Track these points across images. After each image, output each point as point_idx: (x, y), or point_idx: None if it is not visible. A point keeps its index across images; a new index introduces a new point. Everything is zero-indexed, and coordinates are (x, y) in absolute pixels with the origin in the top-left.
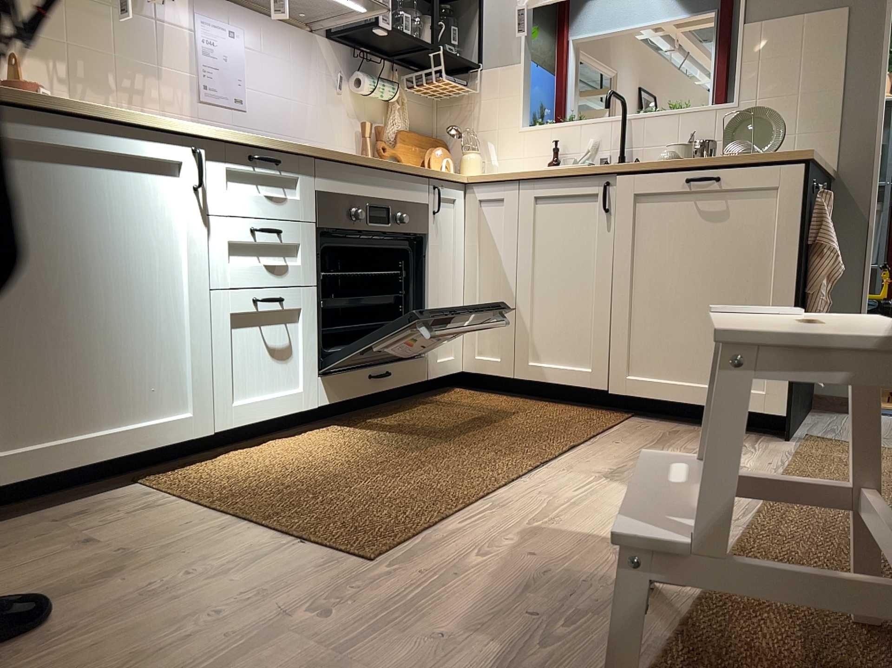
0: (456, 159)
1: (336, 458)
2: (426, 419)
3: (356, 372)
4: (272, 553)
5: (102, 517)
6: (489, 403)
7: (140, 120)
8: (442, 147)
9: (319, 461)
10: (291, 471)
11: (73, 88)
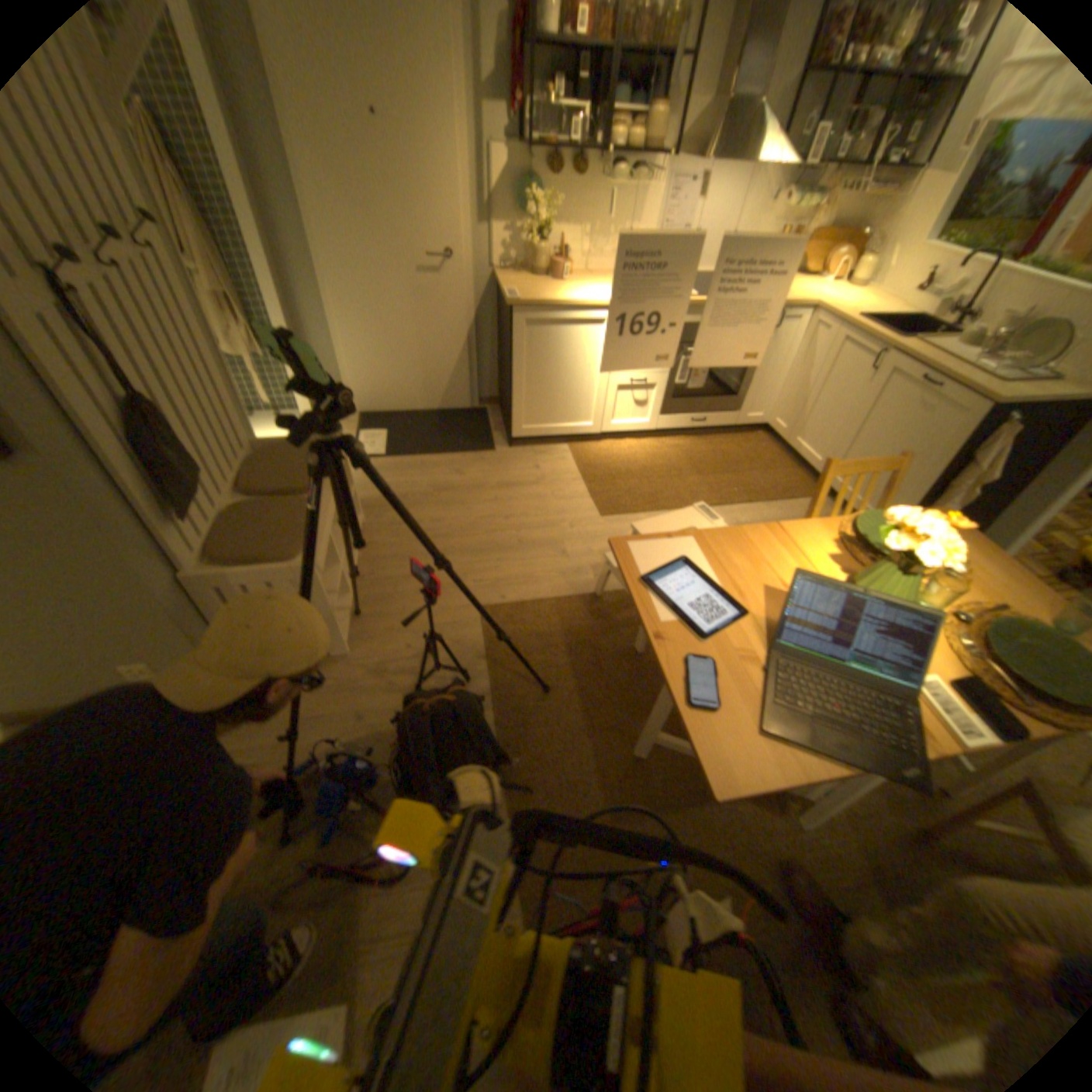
0: (866, 252)
1: (640, 462)
2: (707, 453)
3: (684, 416)
4: (576, 499)
5: (547, 458)
6: (758, 453)
7: (592, 297)
8: (856, 242)
9: (632, 461)
10: (617, 463)
11: (588, 240)
